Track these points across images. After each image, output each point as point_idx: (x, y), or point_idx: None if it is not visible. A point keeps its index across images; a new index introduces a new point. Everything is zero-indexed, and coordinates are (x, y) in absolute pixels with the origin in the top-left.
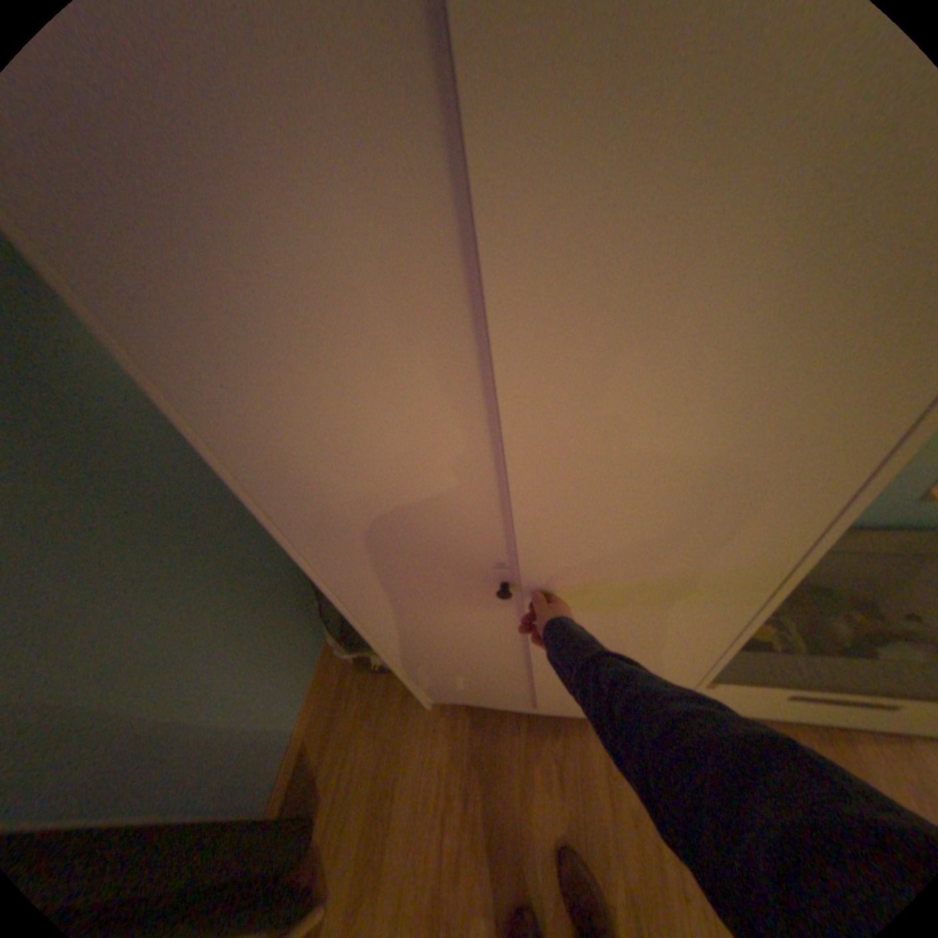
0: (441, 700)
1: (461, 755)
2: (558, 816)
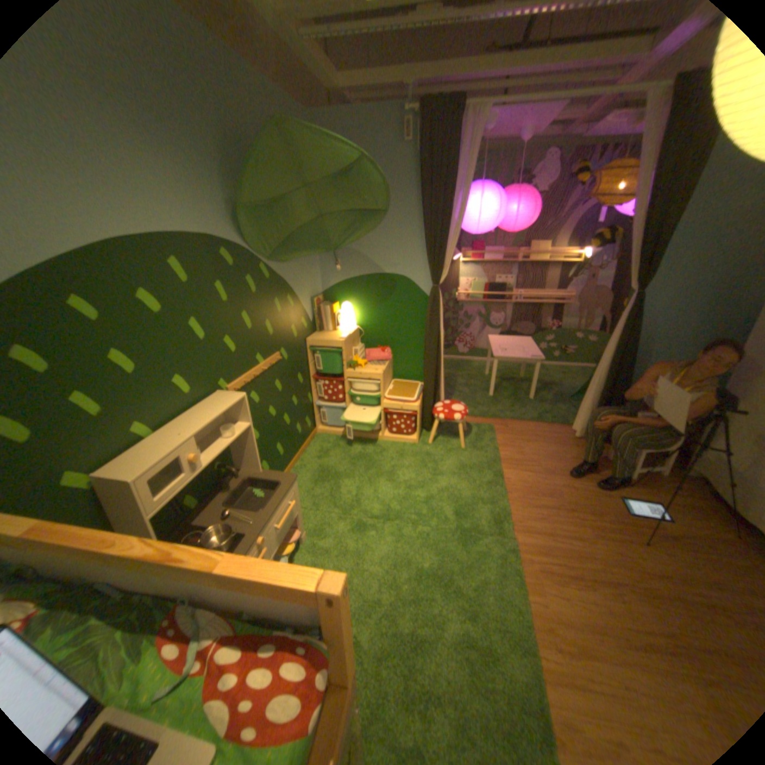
0: (697, 469)
1: (675, 487)
2: (683, 518)
